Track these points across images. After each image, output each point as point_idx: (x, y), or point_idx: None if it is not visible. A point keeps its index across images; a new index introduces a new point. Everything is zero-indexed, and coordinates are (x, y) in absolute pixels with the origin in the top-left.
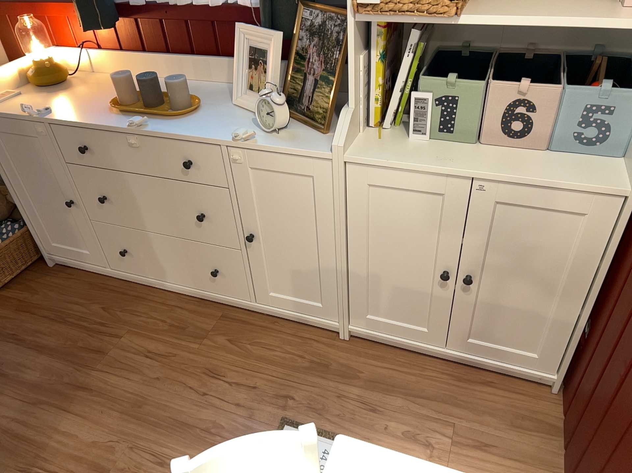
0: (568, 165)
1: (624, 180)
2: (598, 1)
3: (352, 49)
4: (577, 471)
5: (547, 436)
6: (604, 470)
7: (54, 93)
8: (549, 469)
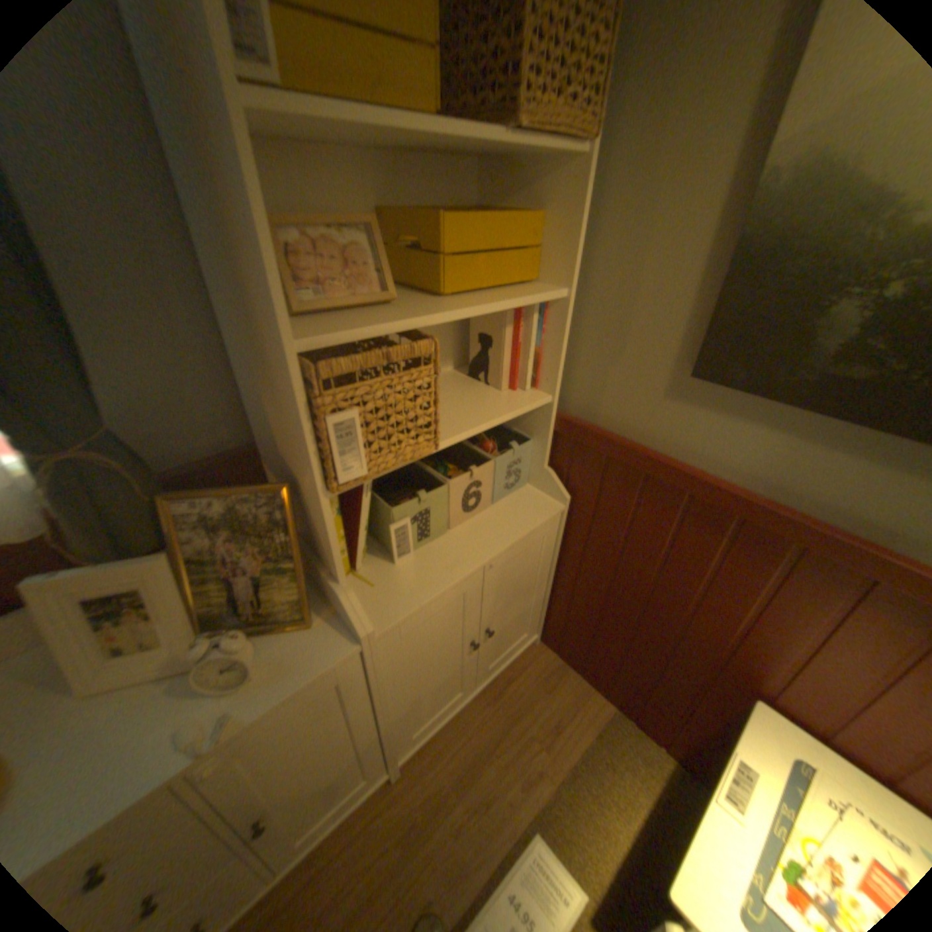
0: (515, 511)
1: (552, 502)
2: (473, 390)
3: (327, 530)
4: (610, 686)
5: (566, 679)
6: (652, 678)
7: None
8: (588, 699)
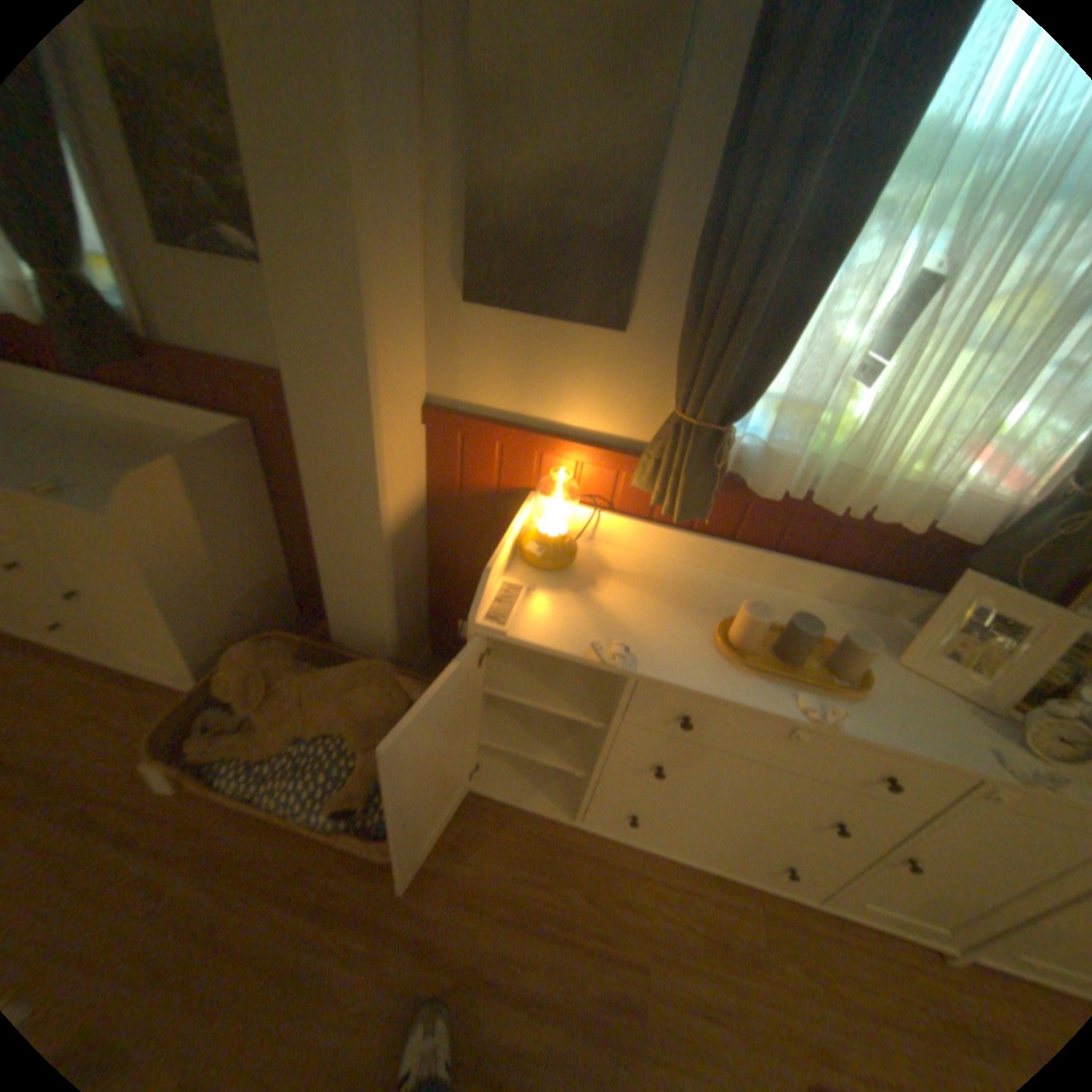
0: None
1: None
2: None
3: None
4: None
5: None
6: None
7: (578, 591)
8: None
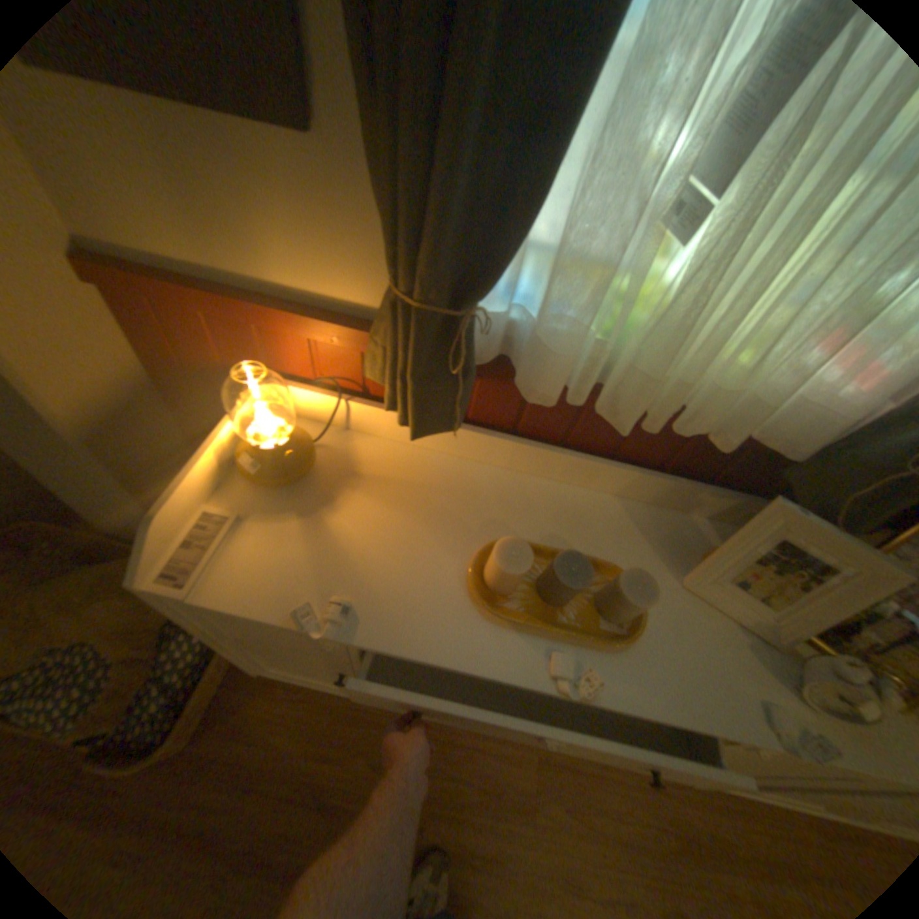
0: None
1: None
2: None
3: None
4: None
5: None
6: None
7: (311, 513)
8: None
